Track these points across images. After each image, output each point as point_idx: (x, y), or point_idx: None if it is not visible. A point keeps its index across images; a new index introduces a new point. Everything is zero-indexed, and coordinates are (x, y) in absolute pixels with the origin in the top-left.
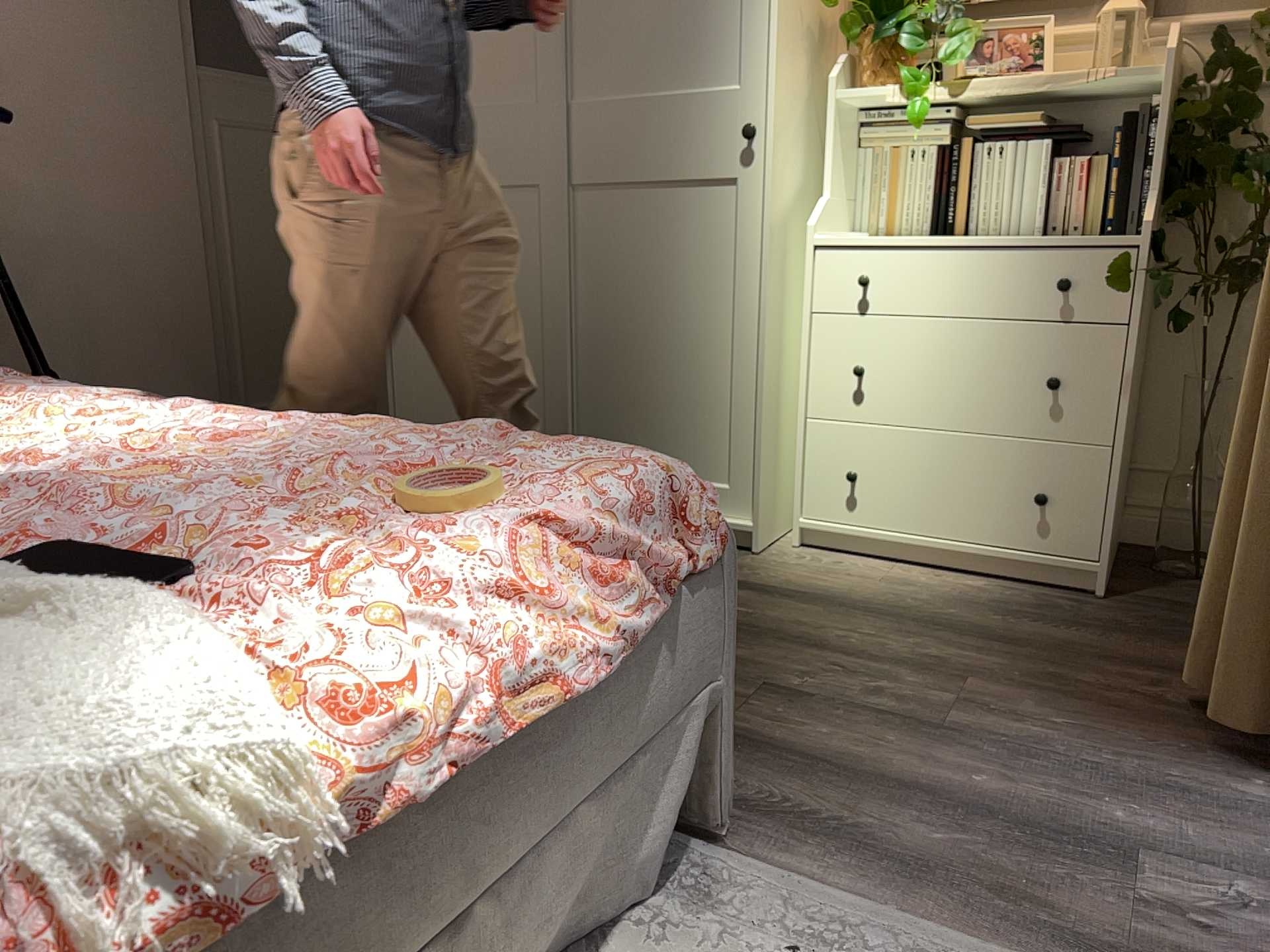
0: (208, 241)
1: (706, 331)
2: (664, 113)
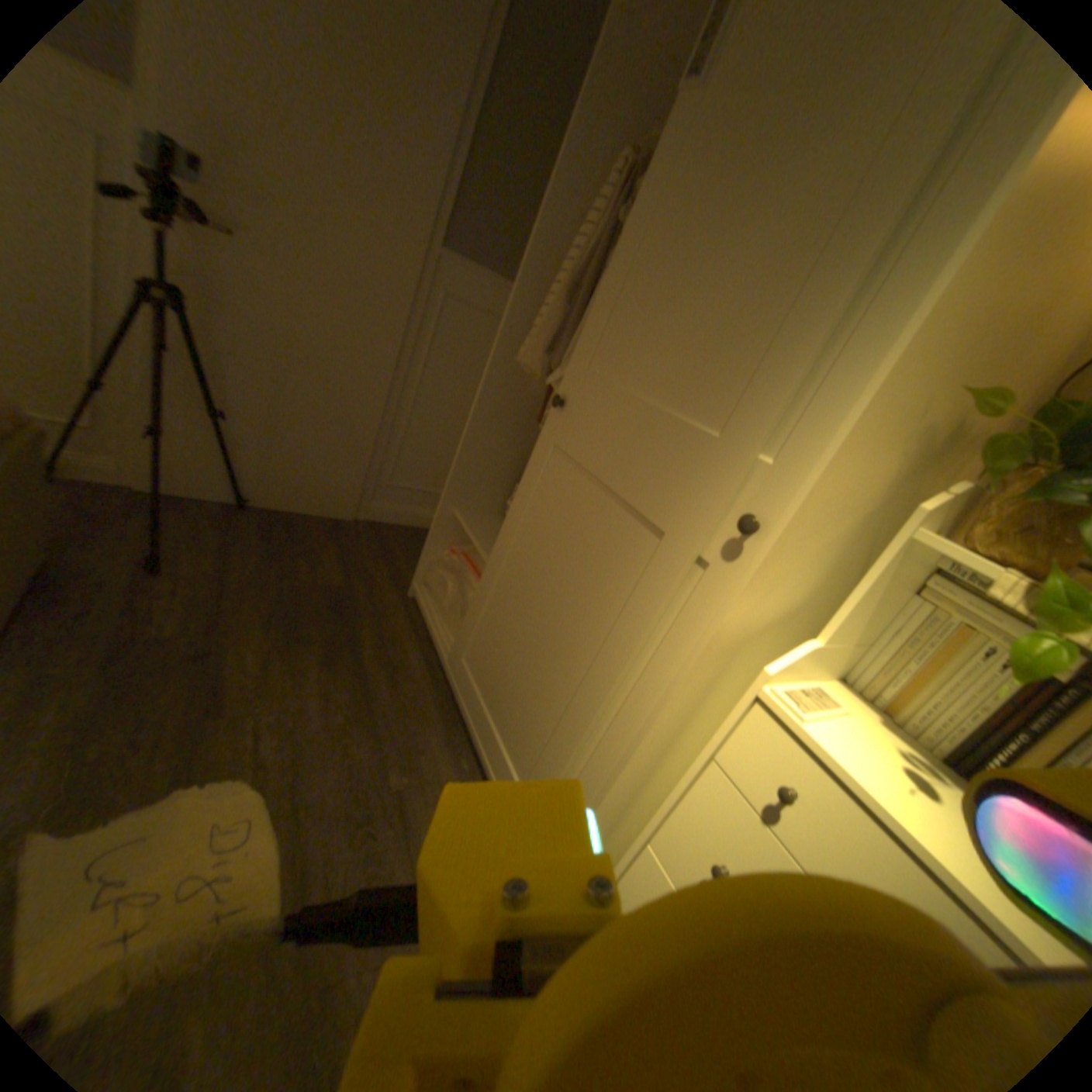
0: (398, 369)
1: (601, 680)
2: (680, 443)
